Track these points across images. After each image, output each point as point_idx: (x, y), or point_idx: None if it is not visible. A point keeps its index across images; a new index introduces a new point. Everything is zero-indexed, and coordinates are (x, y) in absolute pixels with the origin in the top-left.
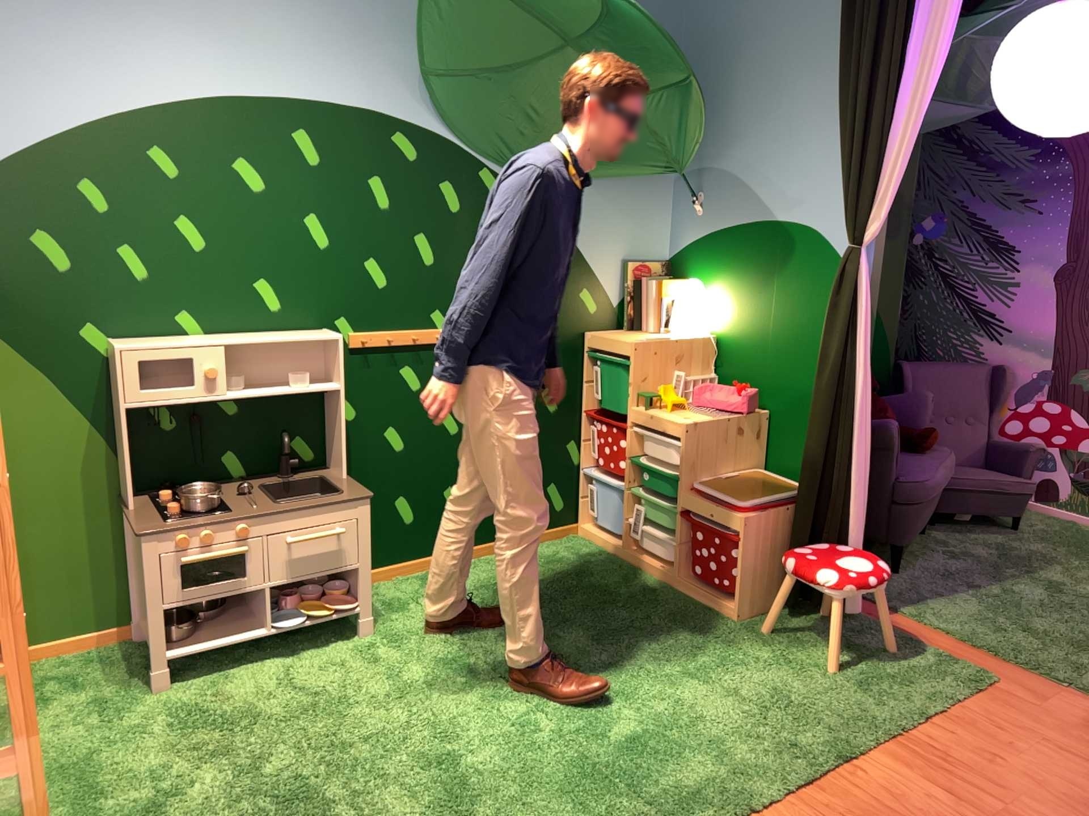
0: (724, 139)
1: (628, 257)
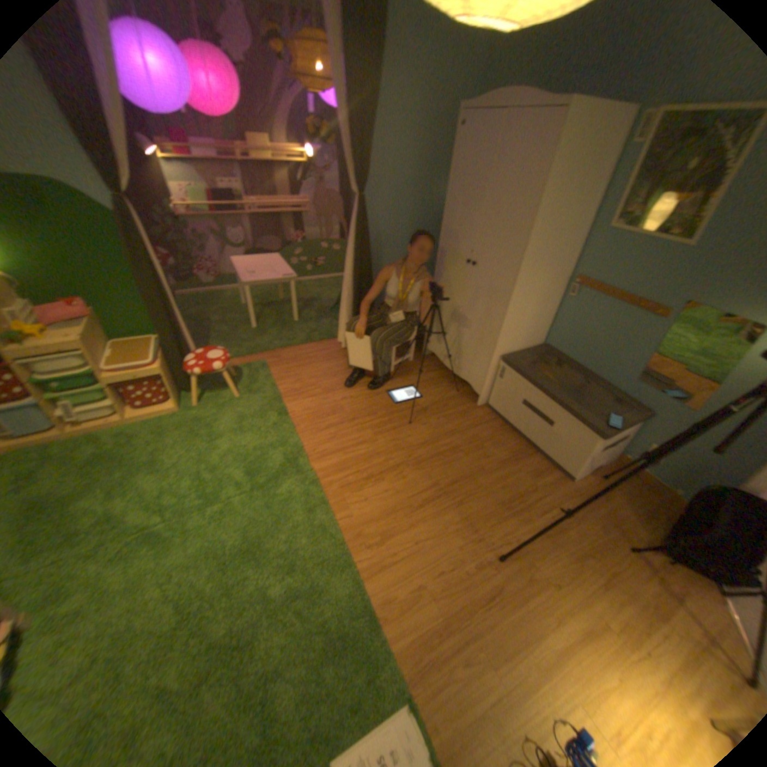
0: None
1: None
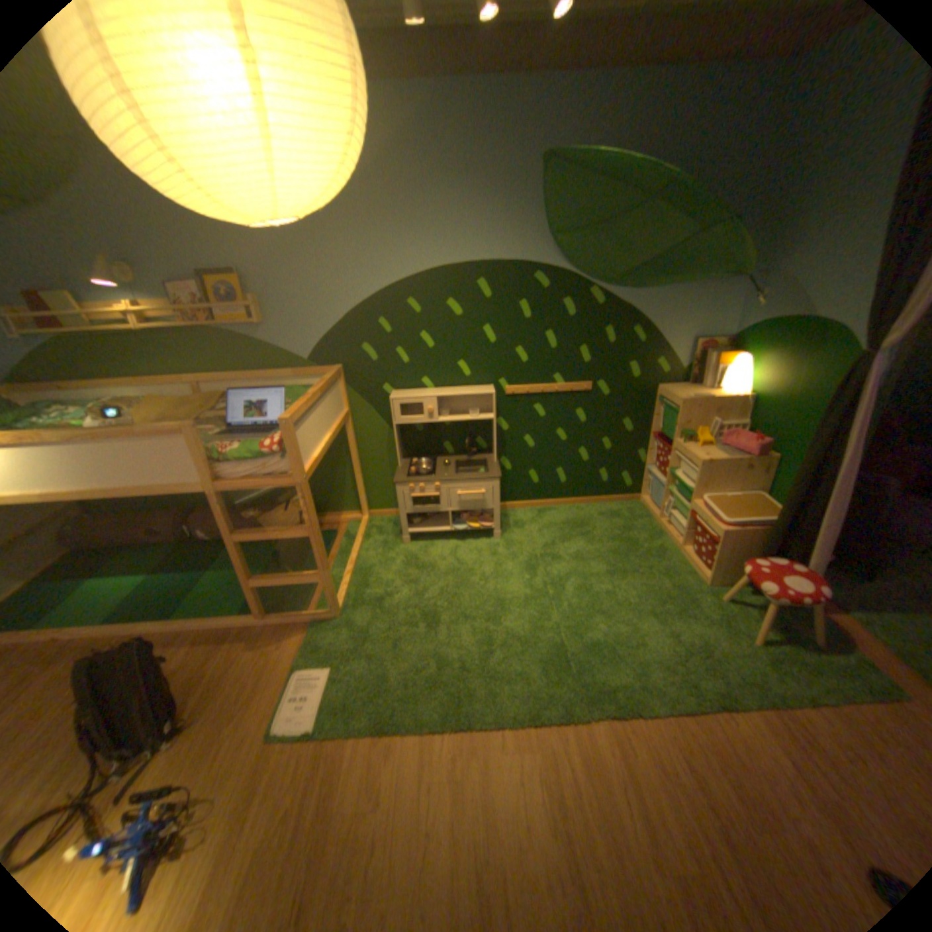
0: (790, 247)
1: (698, 336)
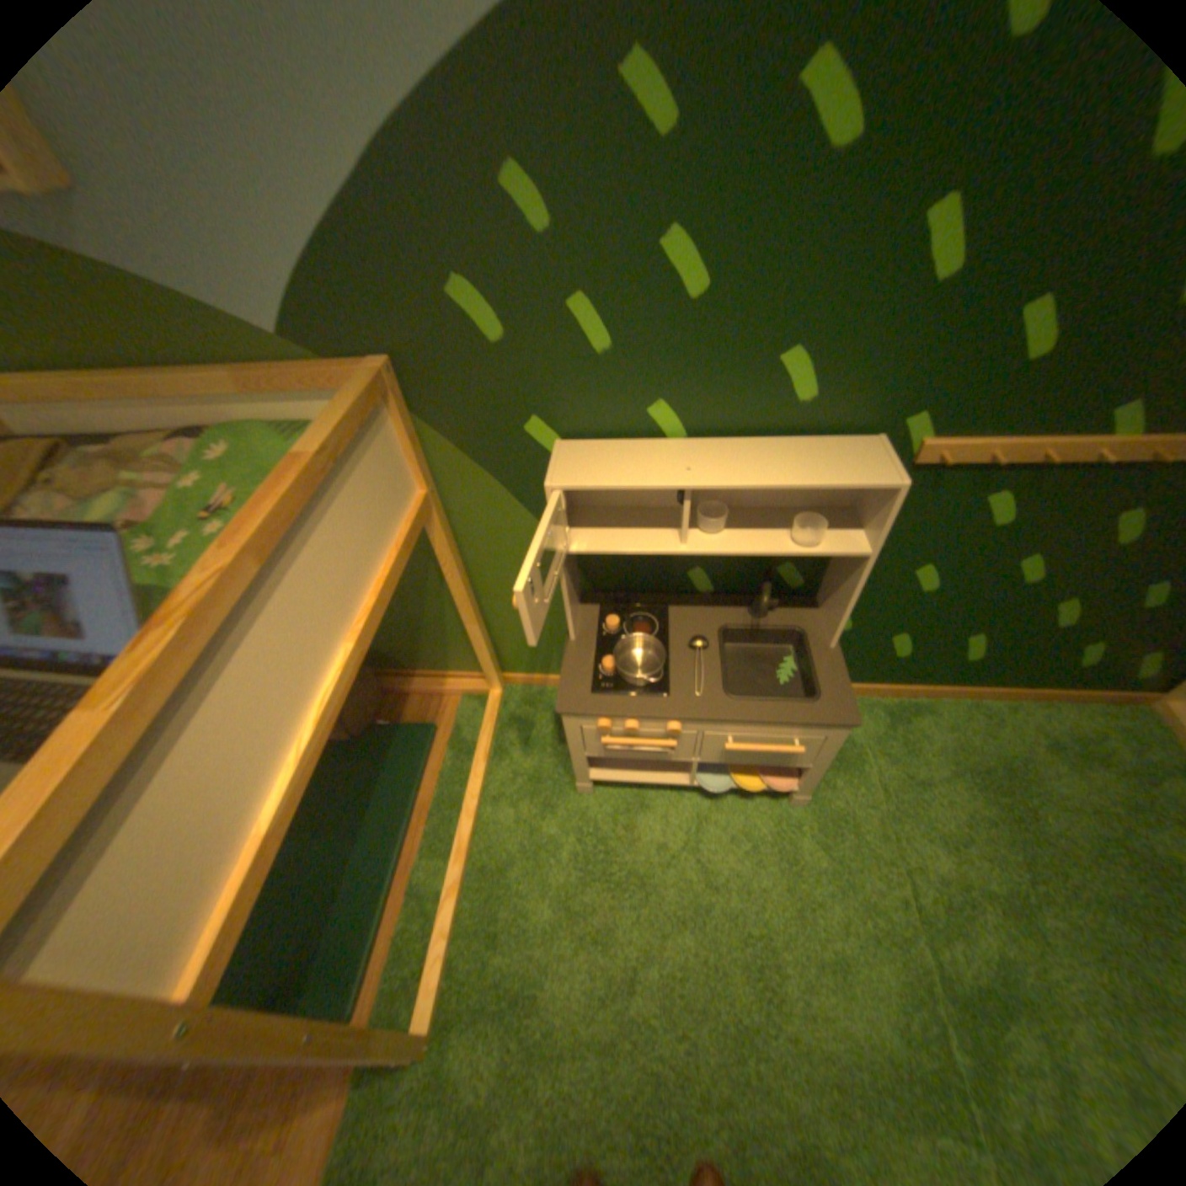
0: None
1: None
